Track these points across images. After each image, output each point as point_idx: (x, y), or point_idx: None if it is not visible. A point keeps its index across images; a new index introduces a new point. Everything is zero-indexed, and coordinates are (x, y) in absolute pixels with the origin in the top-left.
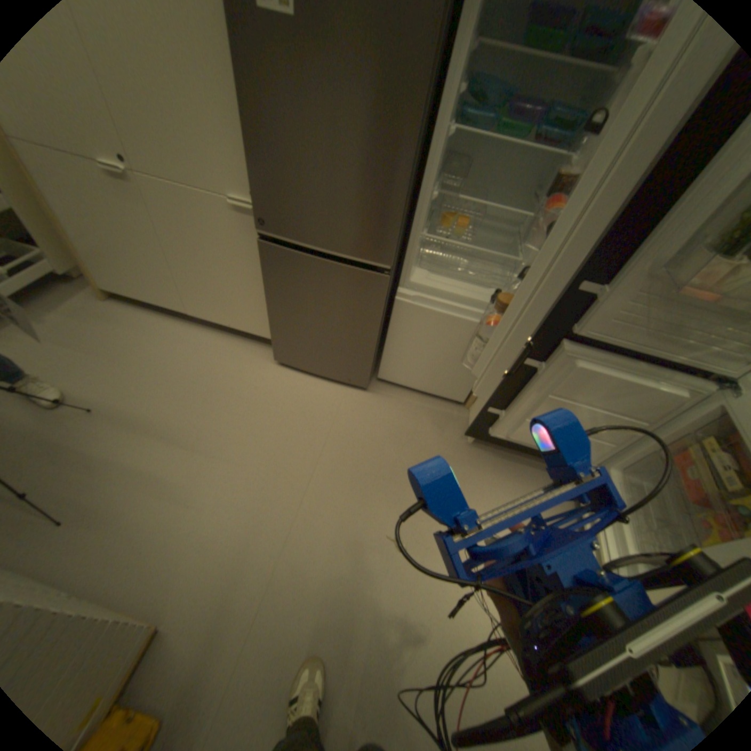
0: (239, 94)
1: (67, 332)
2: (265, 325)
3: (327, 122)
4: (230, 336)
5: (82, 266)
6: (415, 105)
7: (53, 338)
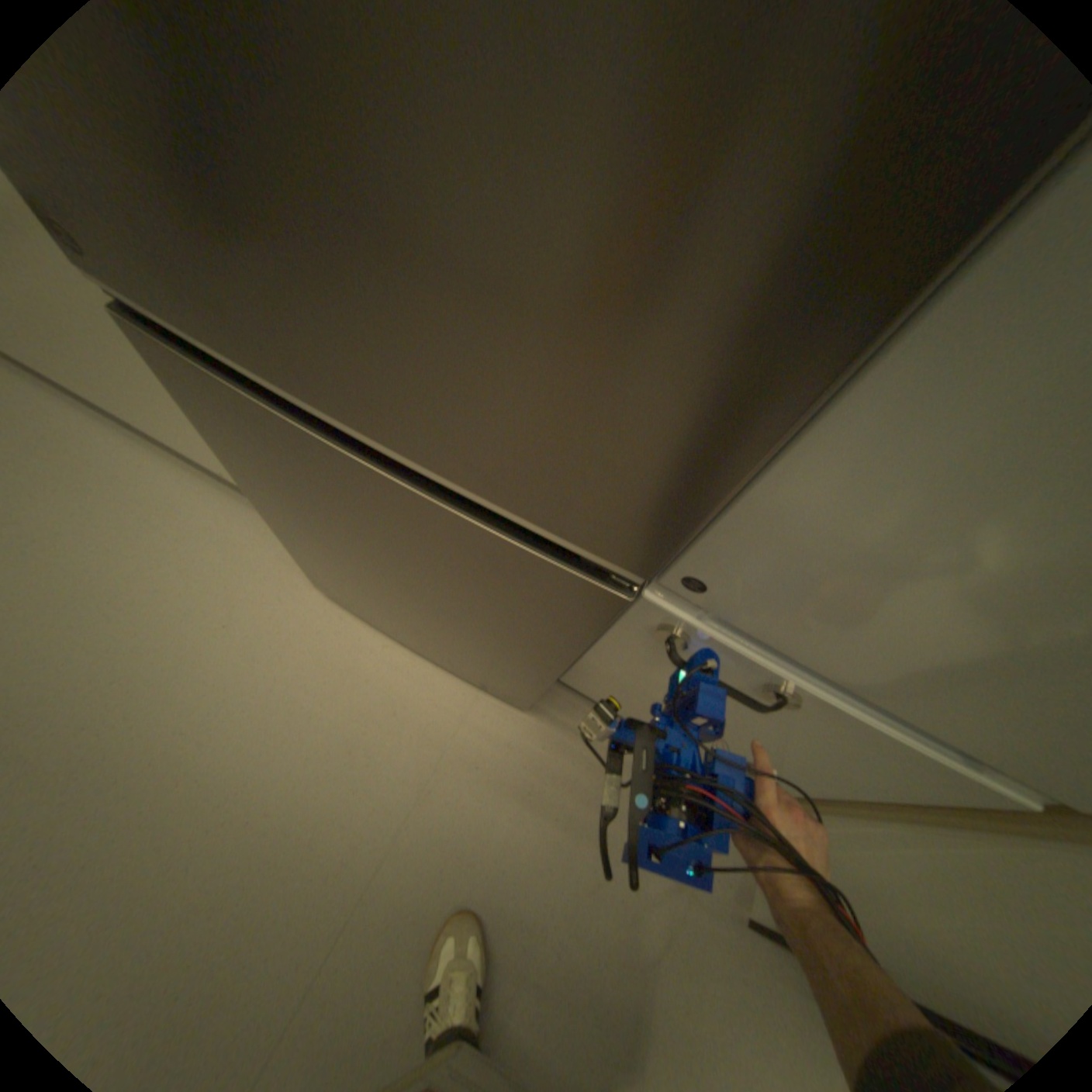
0: None
1: None
2: None
3: None
4: None
5: None
6: None
7: None
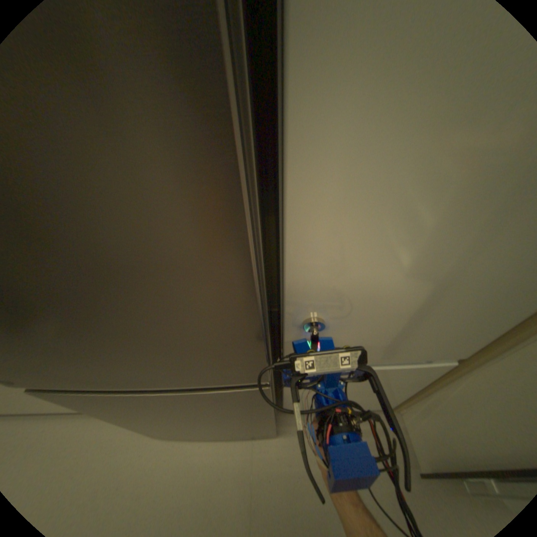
0: None
1: None
2: None
3: None
4: None
5: None
6: (182, 89)
7: None
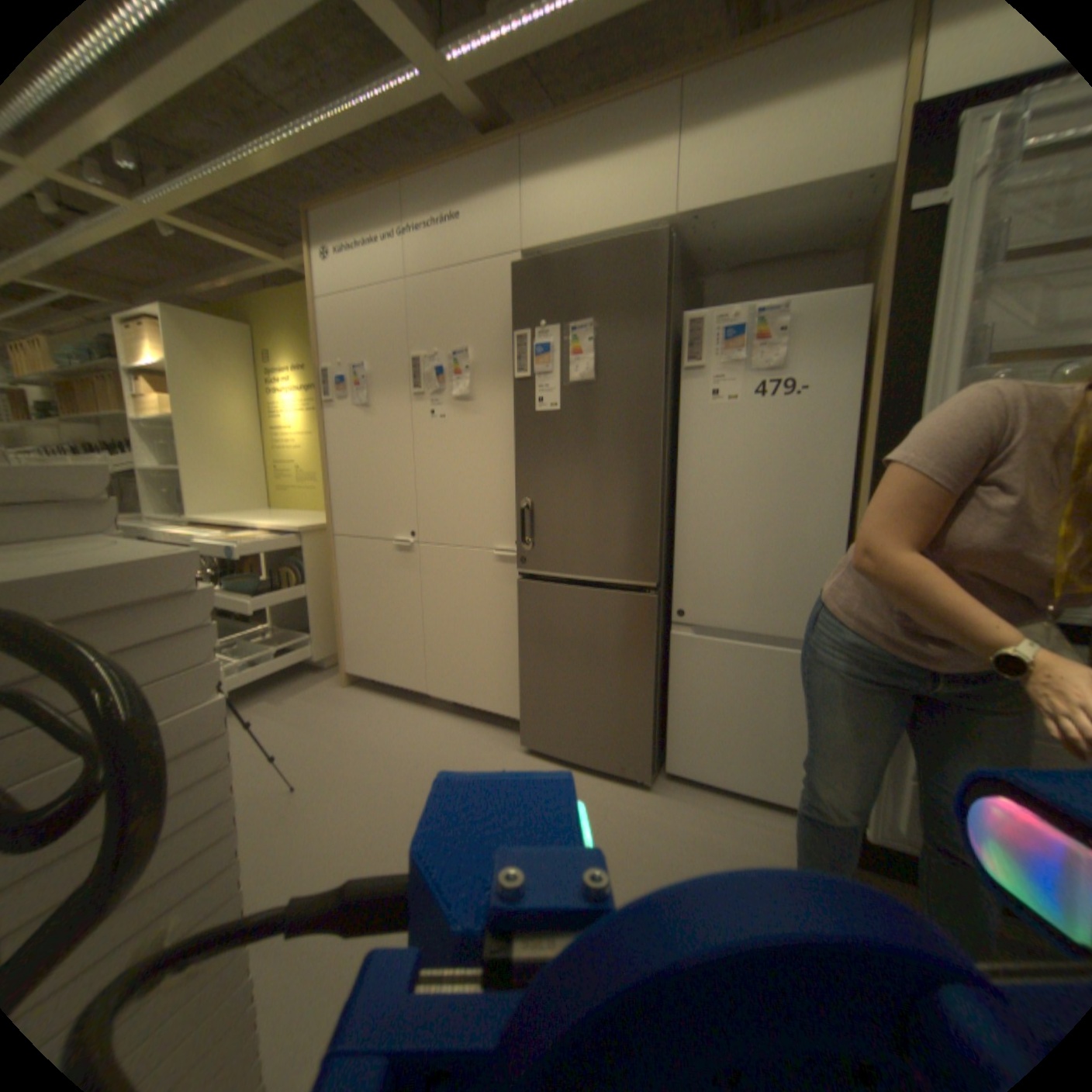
0: (517, 468)
1: (301, 713)
2: (514, 696)
3: (584, 465)
4: (471, 721)
5: (342, 646)
6: (654, 439)
7: (286, 718)
